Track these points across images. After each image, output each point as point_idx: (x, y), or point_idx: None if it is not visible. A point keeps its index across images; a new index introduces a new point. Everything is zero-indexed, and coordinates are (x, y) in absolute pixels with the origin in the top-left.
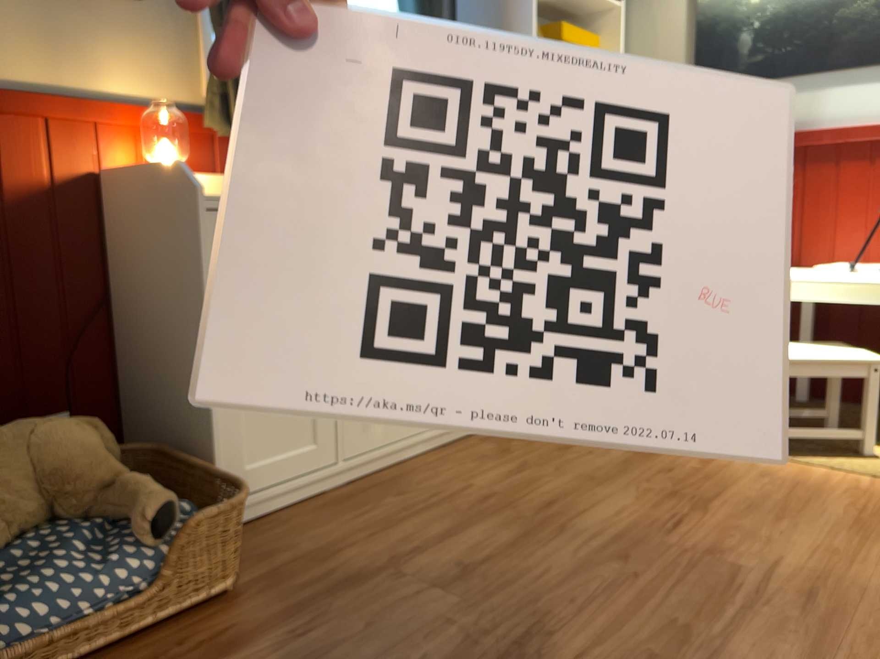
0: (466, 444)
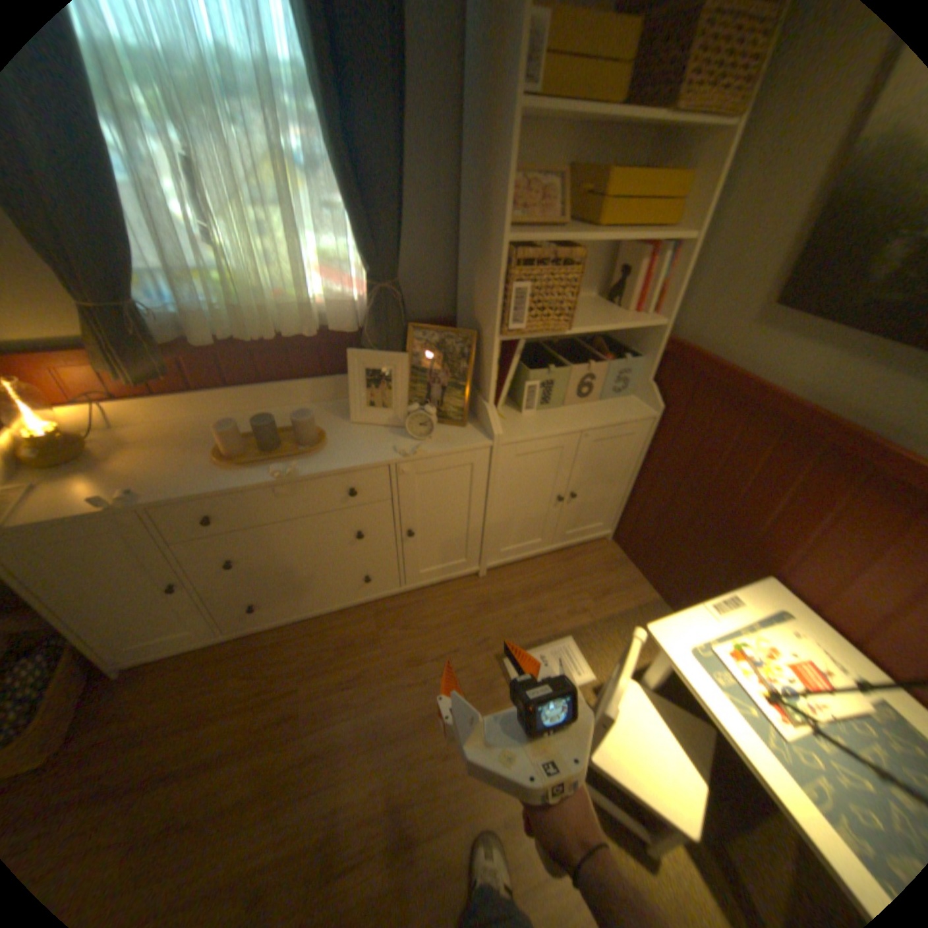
0: (361, 614)
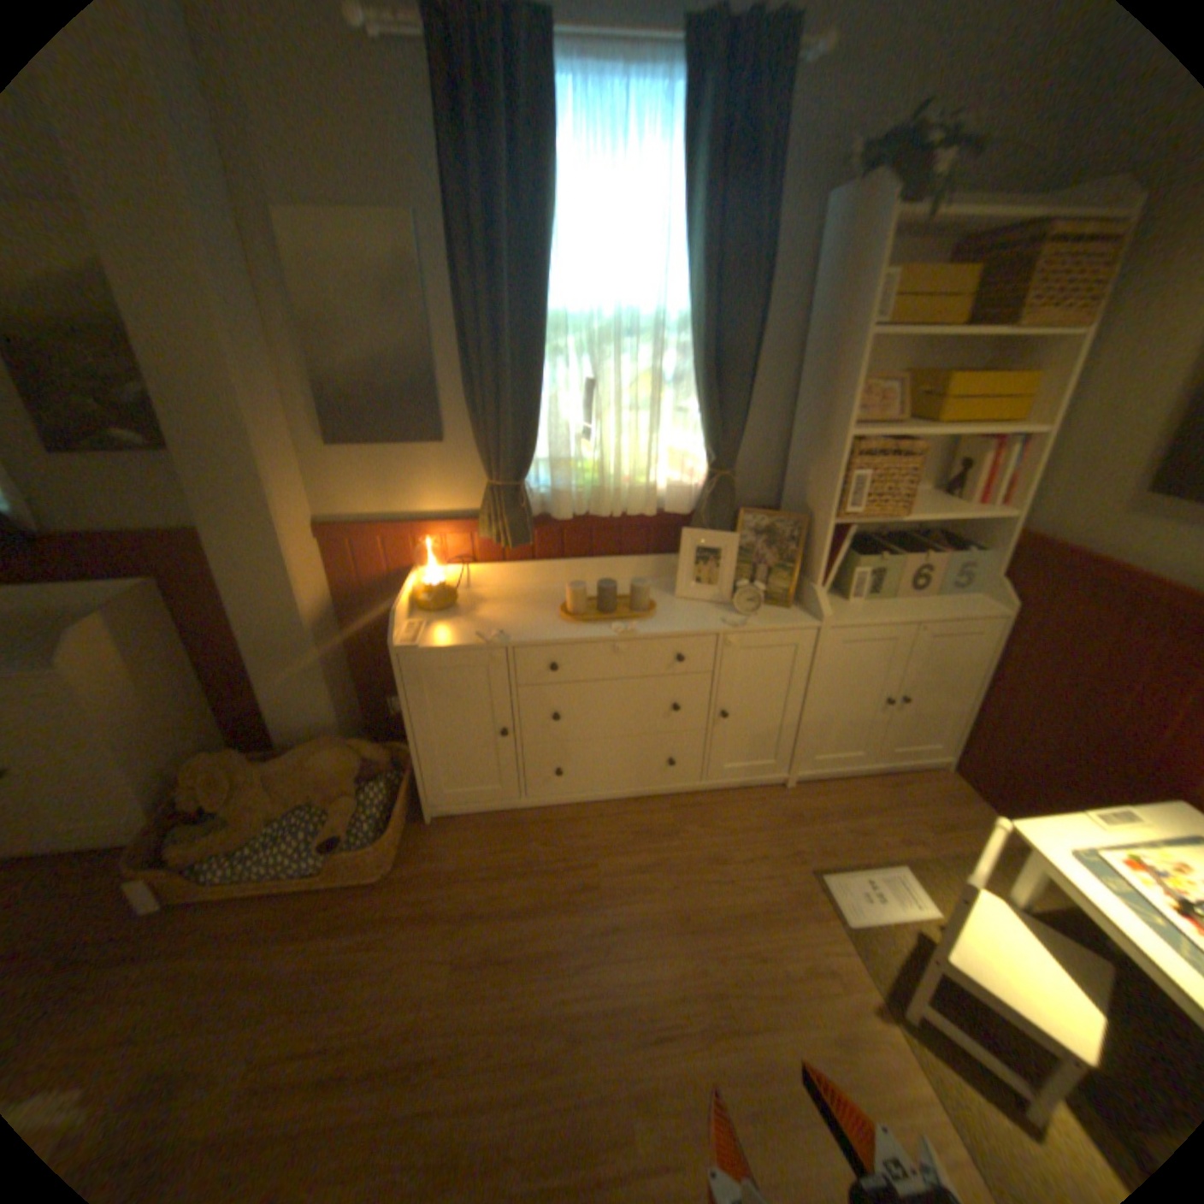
0: (657, 806)
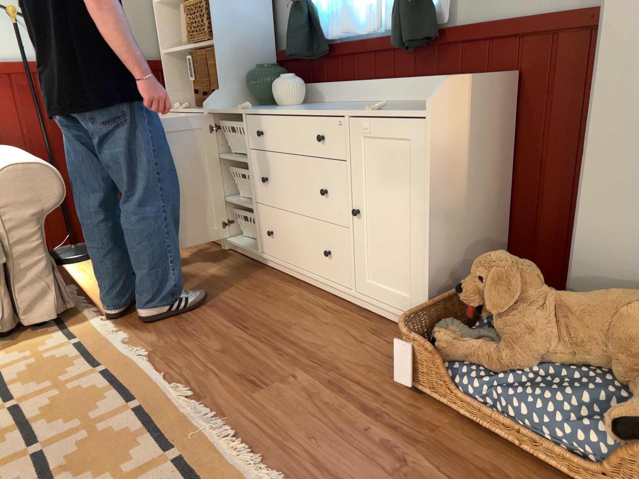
0: None
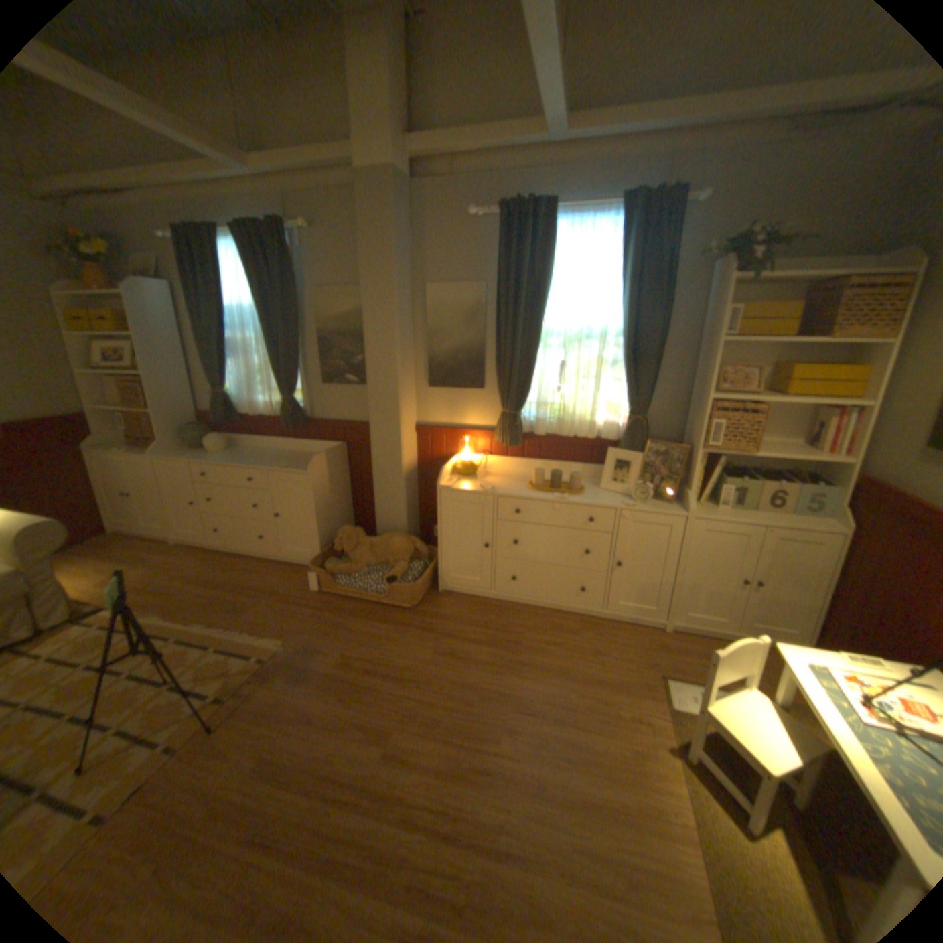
0: (572, 618)
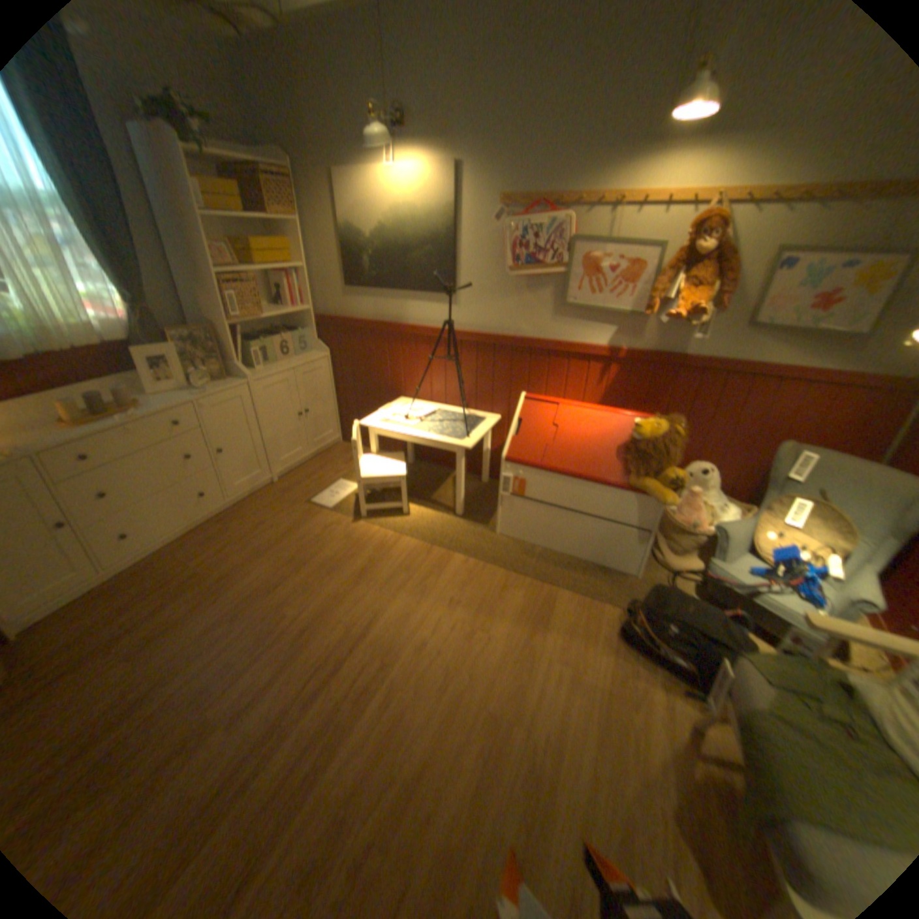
0: (205, 527)
